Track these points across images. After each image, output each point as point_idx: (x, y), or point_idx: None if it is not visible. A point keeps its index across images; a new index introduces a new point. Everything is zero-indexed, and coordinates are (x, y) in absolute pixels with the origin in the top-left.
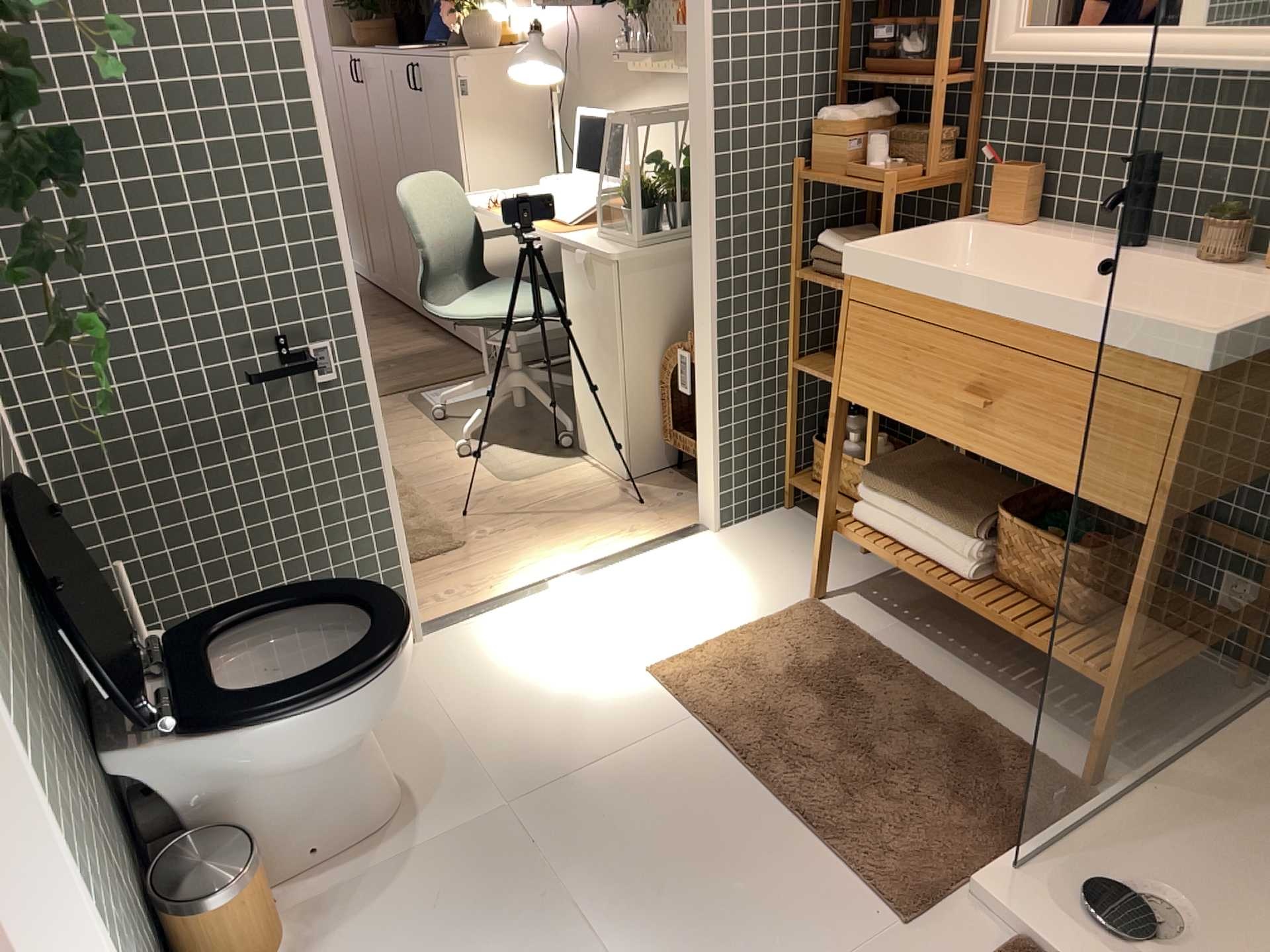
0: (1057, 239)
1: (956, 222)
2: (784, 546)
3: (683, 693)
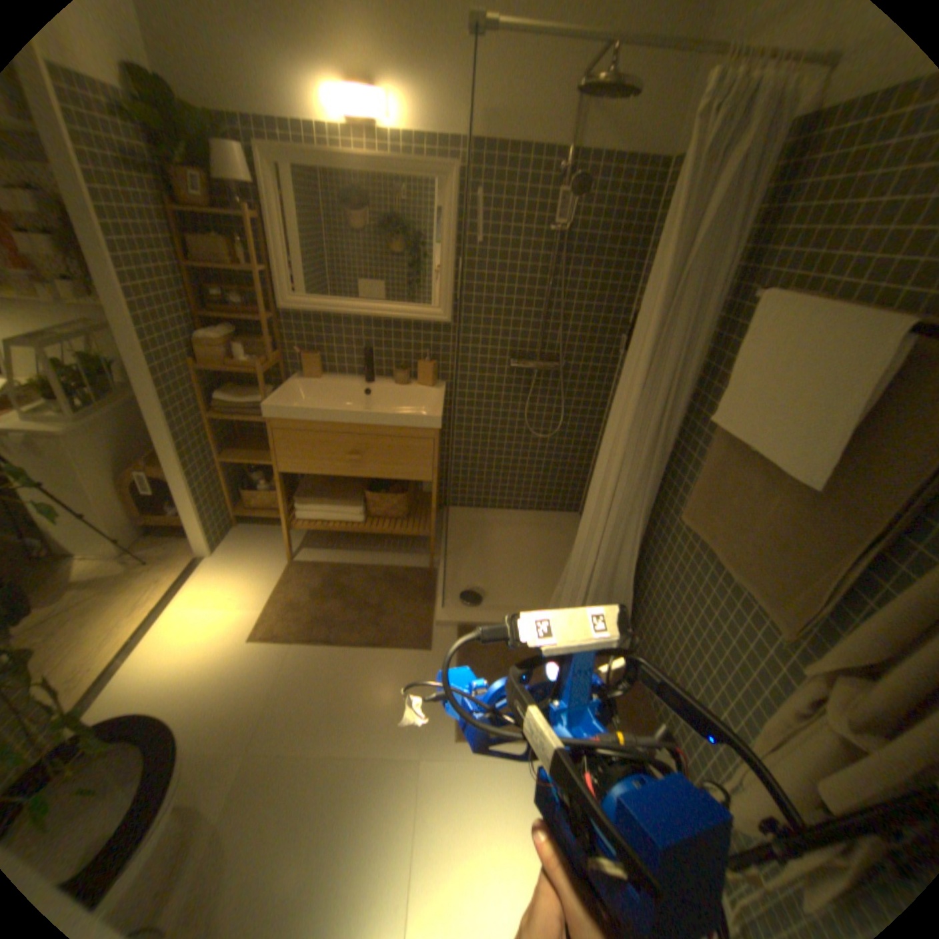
0: (335, 380)
1: (287, 379)
2: (248, 545)
3: (272, 638)
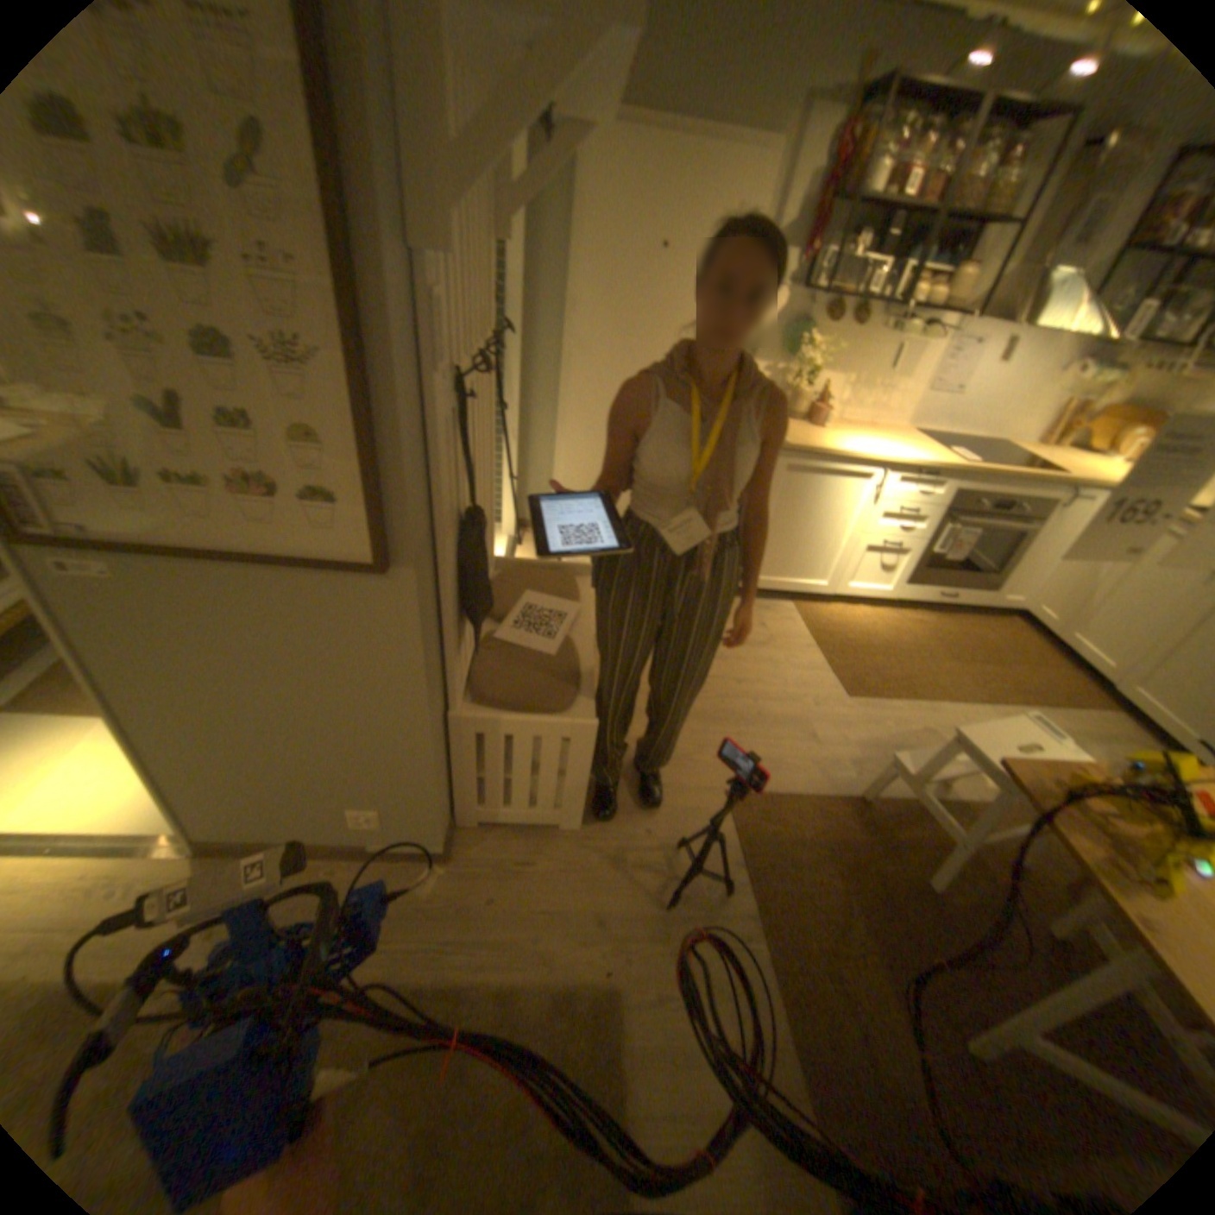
0: None
1: None
2: None
3: None
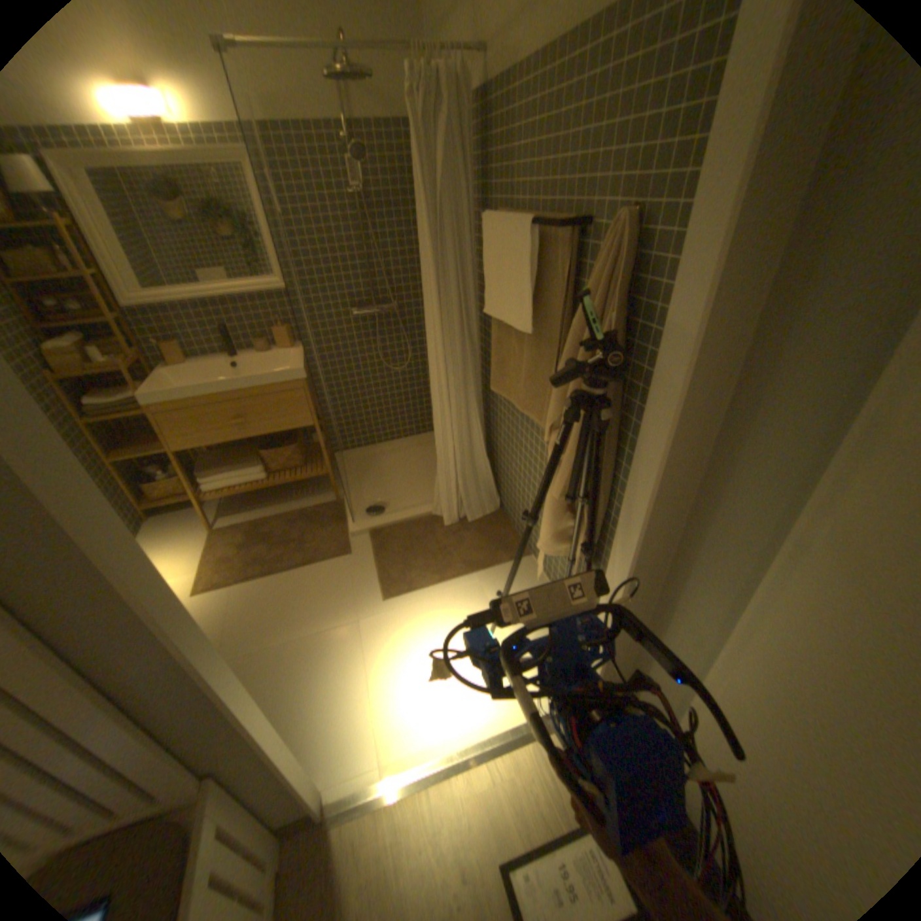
0: (200, 362)
1: (152, 370)
2: (165, 531)
3: (212, 587)
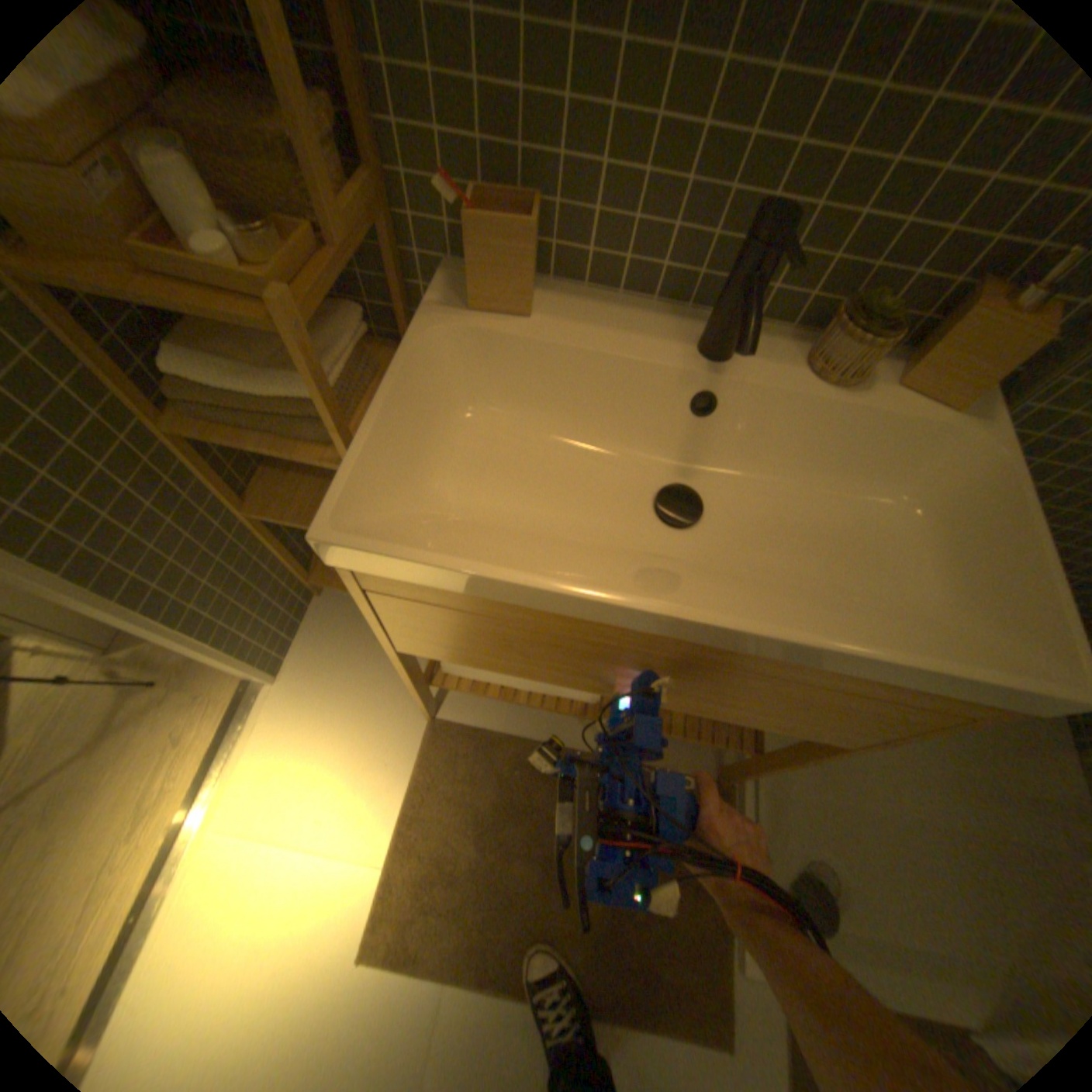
0: (588, 327)
1: (413, 314)
2: (348, 658)
3: (407, 962)
